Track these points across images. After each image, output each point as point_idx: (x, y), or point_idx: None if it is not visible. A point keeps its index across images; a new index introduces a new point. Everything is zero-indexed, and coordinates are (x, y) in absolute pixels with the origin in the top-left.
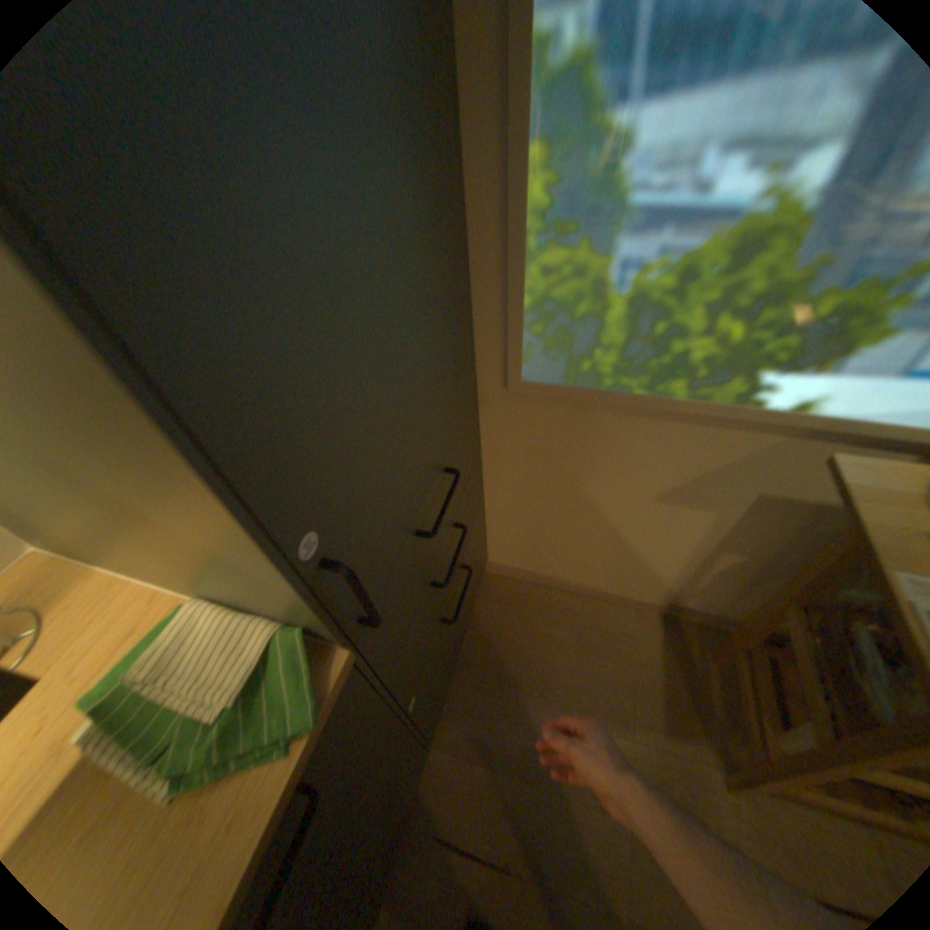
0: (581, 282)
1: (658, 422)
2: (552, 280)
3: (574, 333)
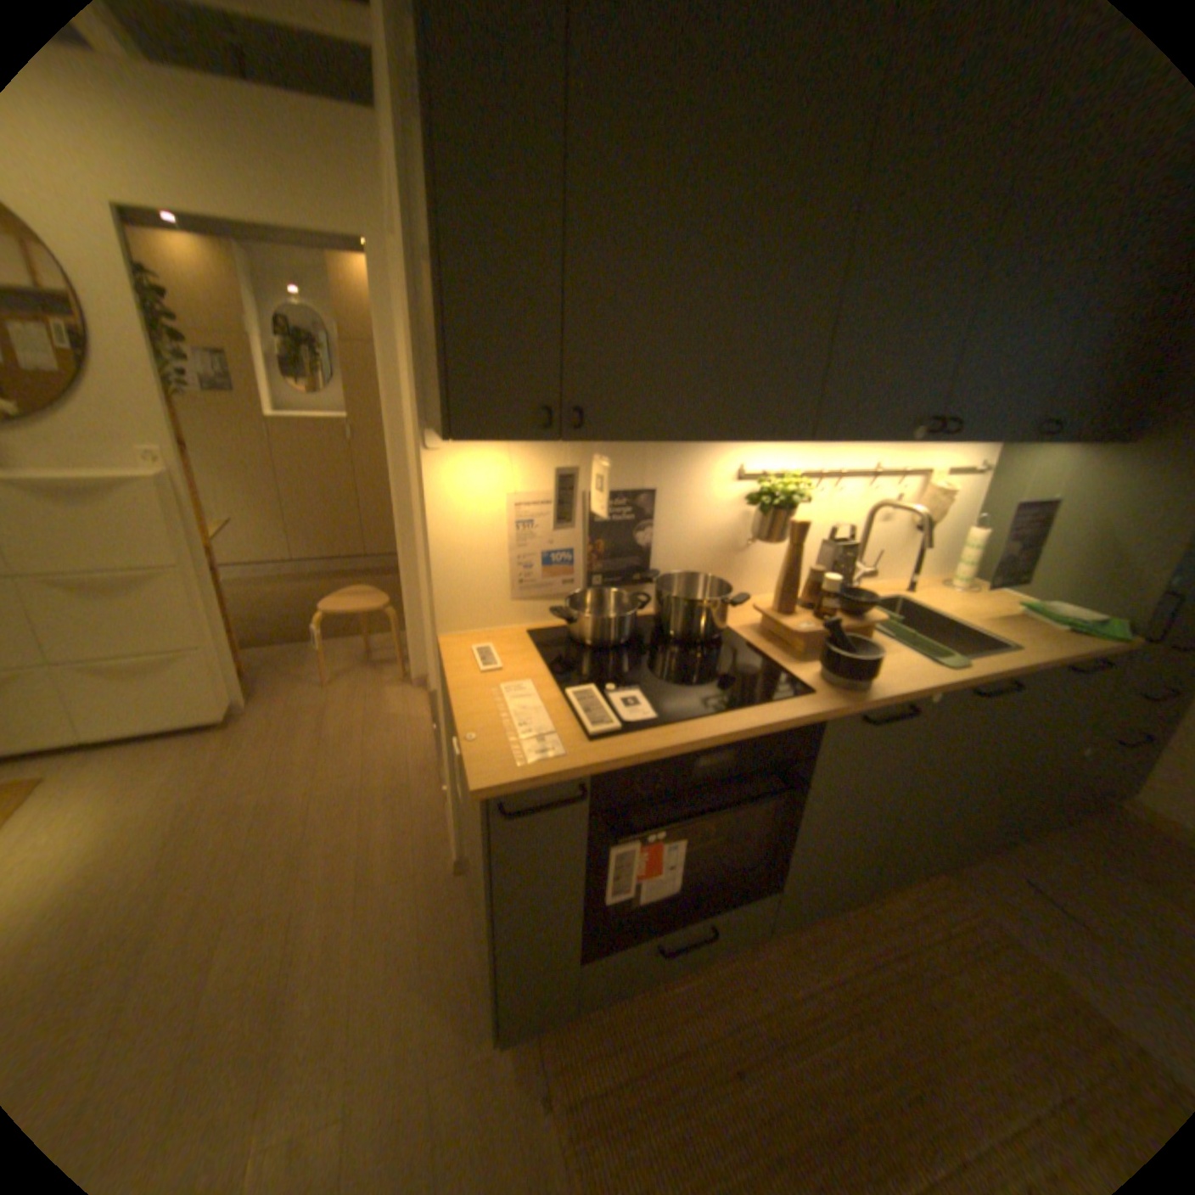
0: None
1: None
2: None
3: None
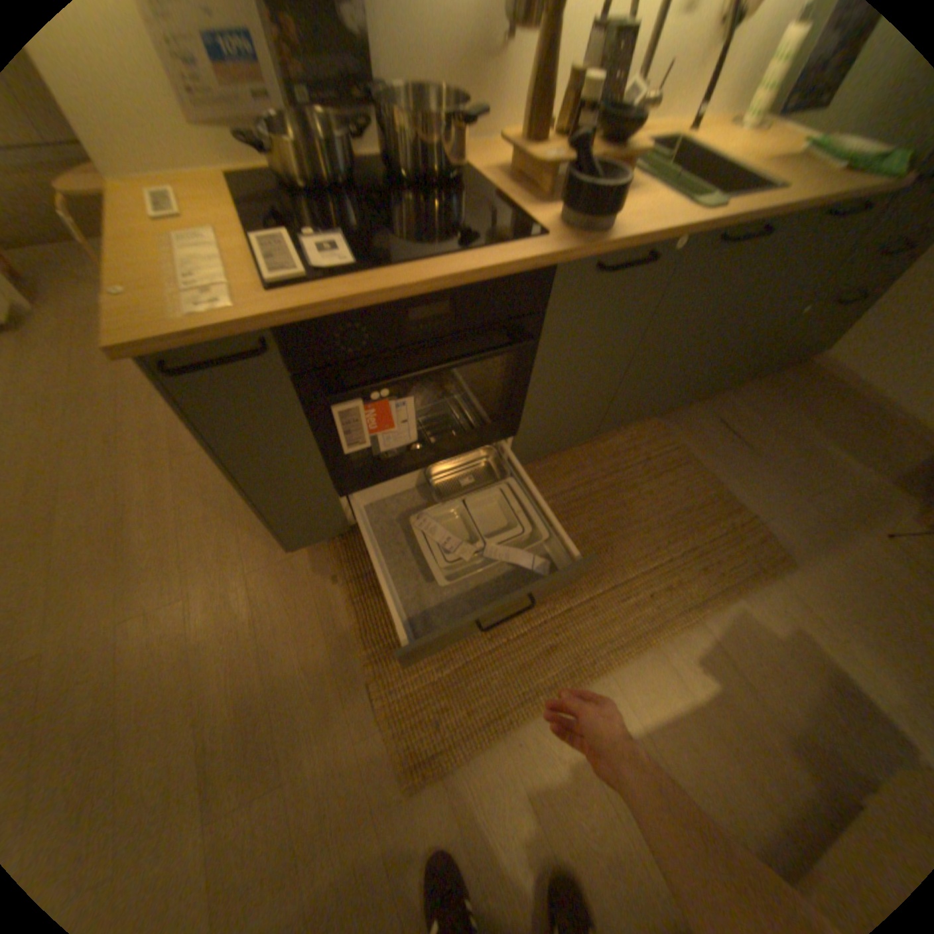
0: None
1: None
2: None
3: None
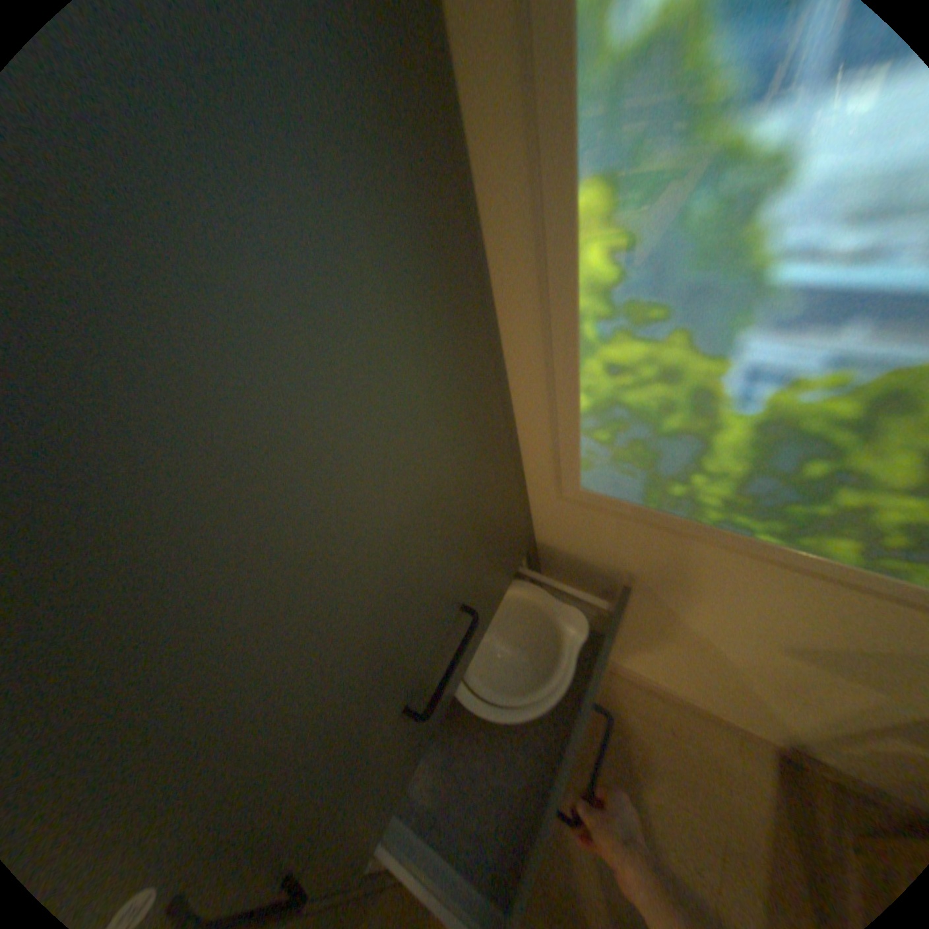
0: (675, 385)
1: (800, 574)
2: (625, 377)
3: (662, 447)
